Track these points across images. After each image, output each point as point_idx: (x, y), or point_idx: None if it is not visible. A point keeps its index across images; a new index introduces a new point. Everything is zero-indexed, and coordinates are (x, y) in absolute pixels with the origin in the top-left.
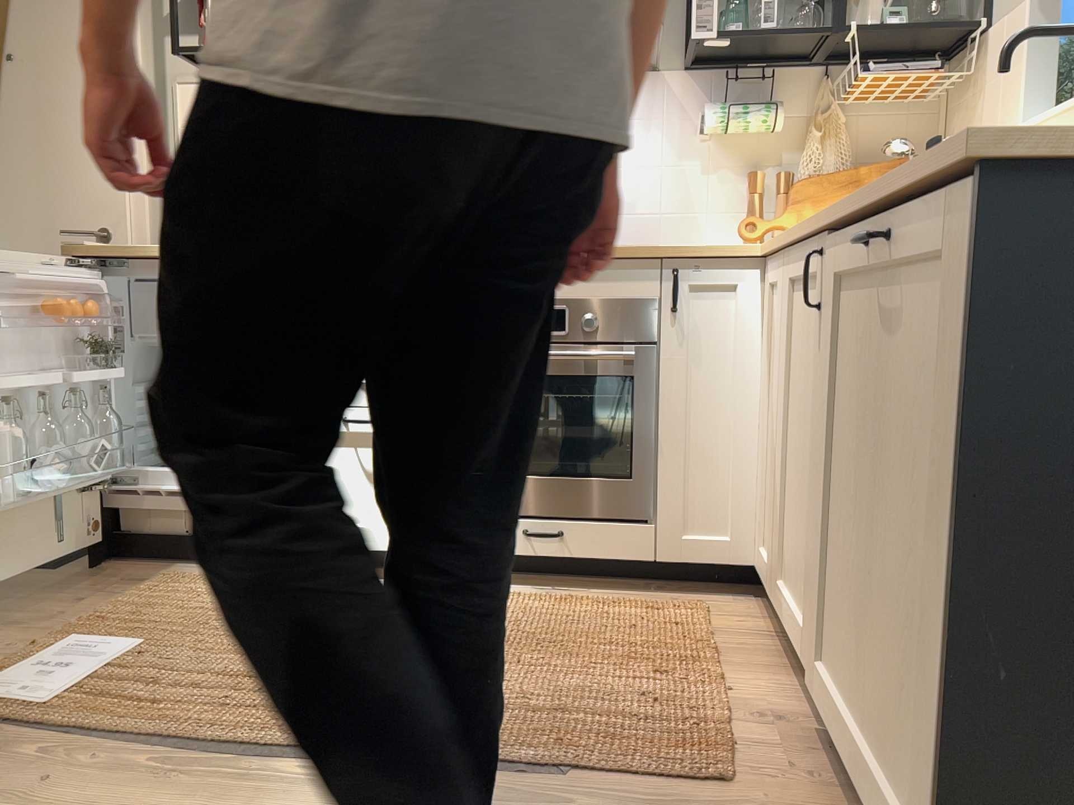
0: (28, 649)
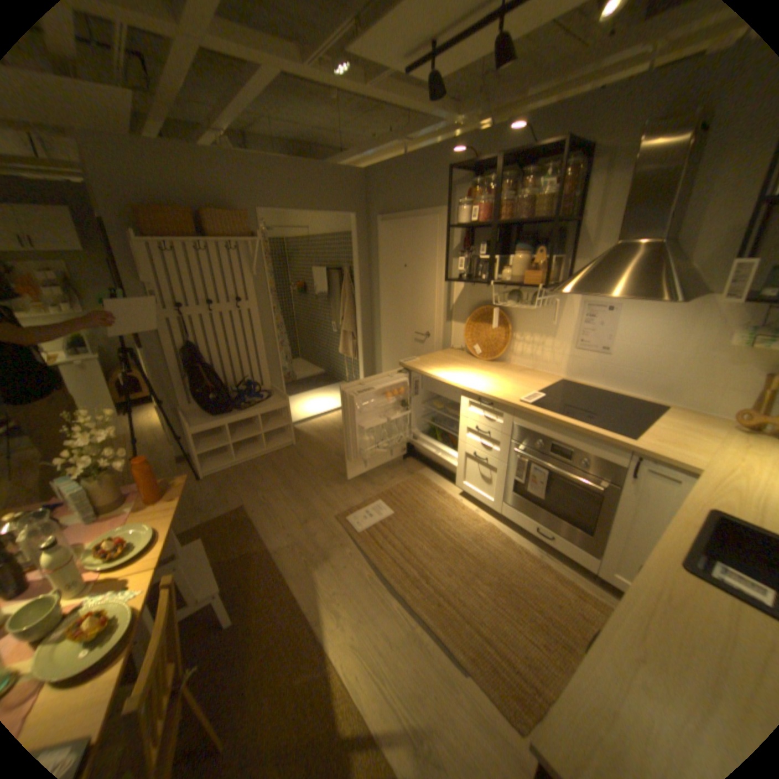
0: (371, 497)
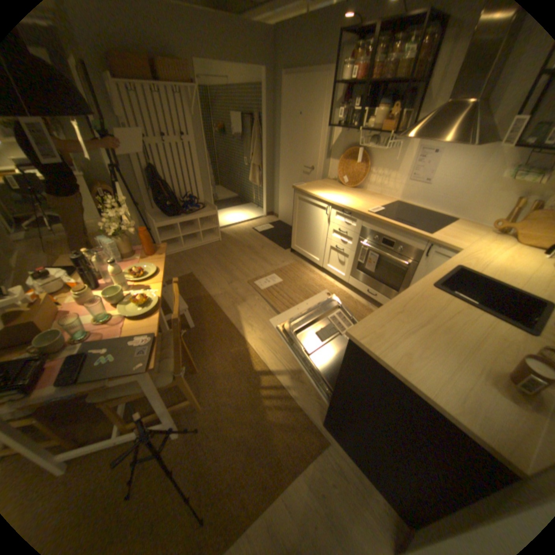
0: (269, 271)
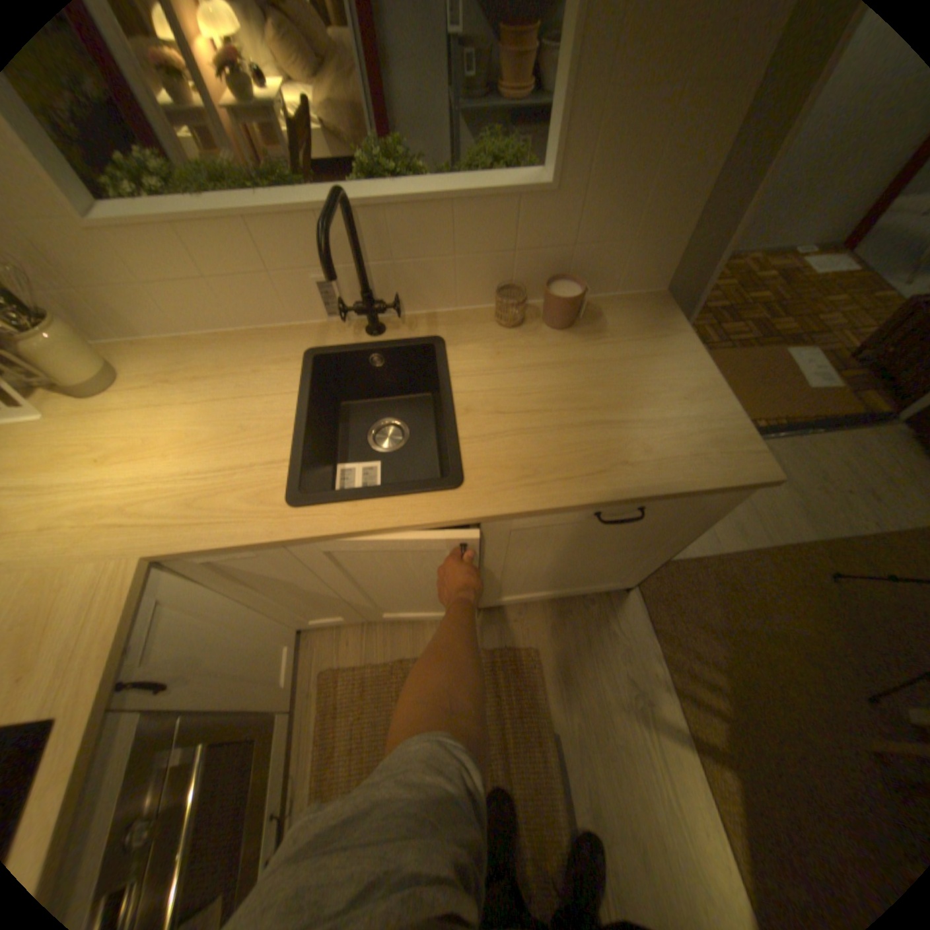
0: None
